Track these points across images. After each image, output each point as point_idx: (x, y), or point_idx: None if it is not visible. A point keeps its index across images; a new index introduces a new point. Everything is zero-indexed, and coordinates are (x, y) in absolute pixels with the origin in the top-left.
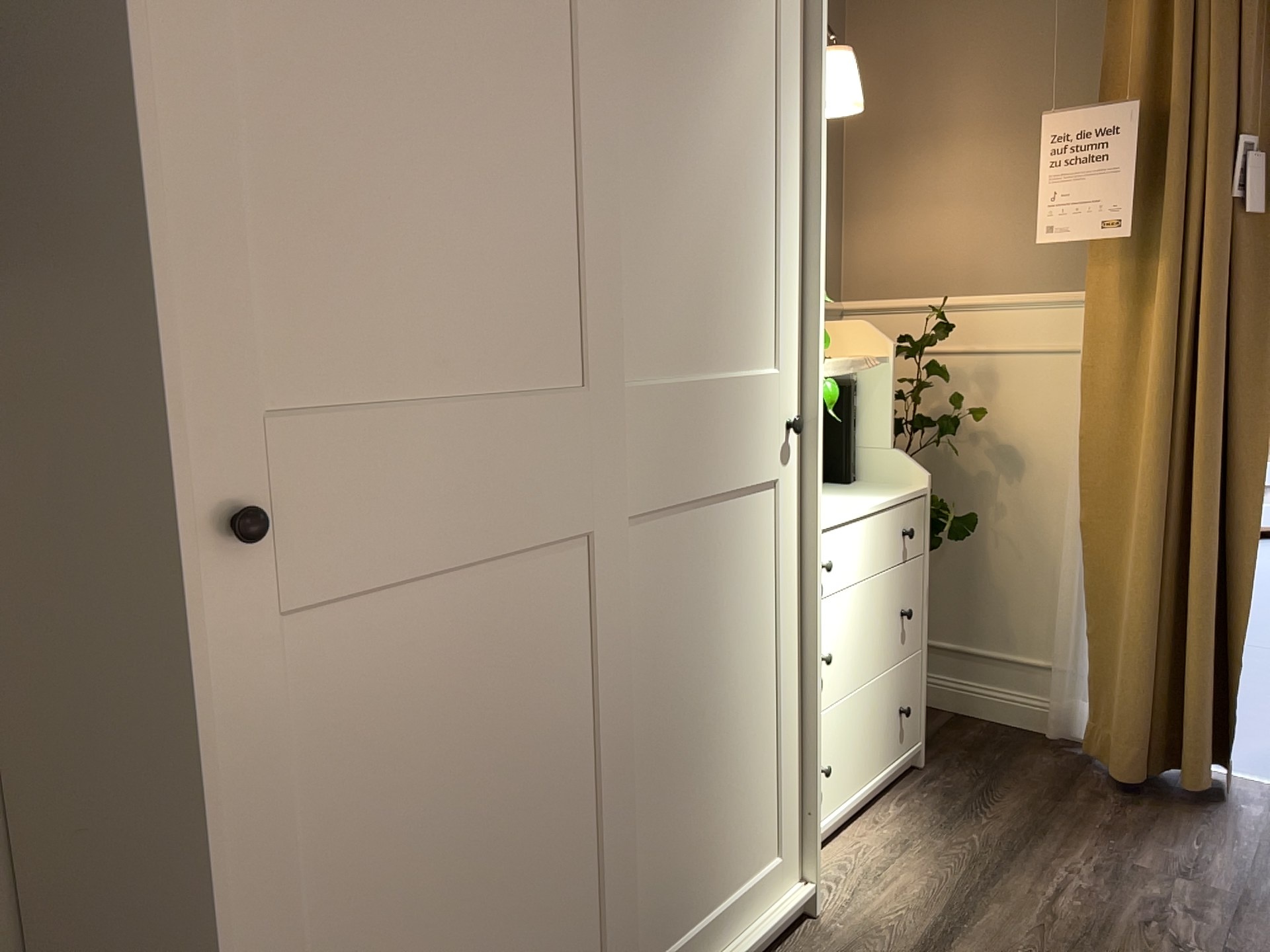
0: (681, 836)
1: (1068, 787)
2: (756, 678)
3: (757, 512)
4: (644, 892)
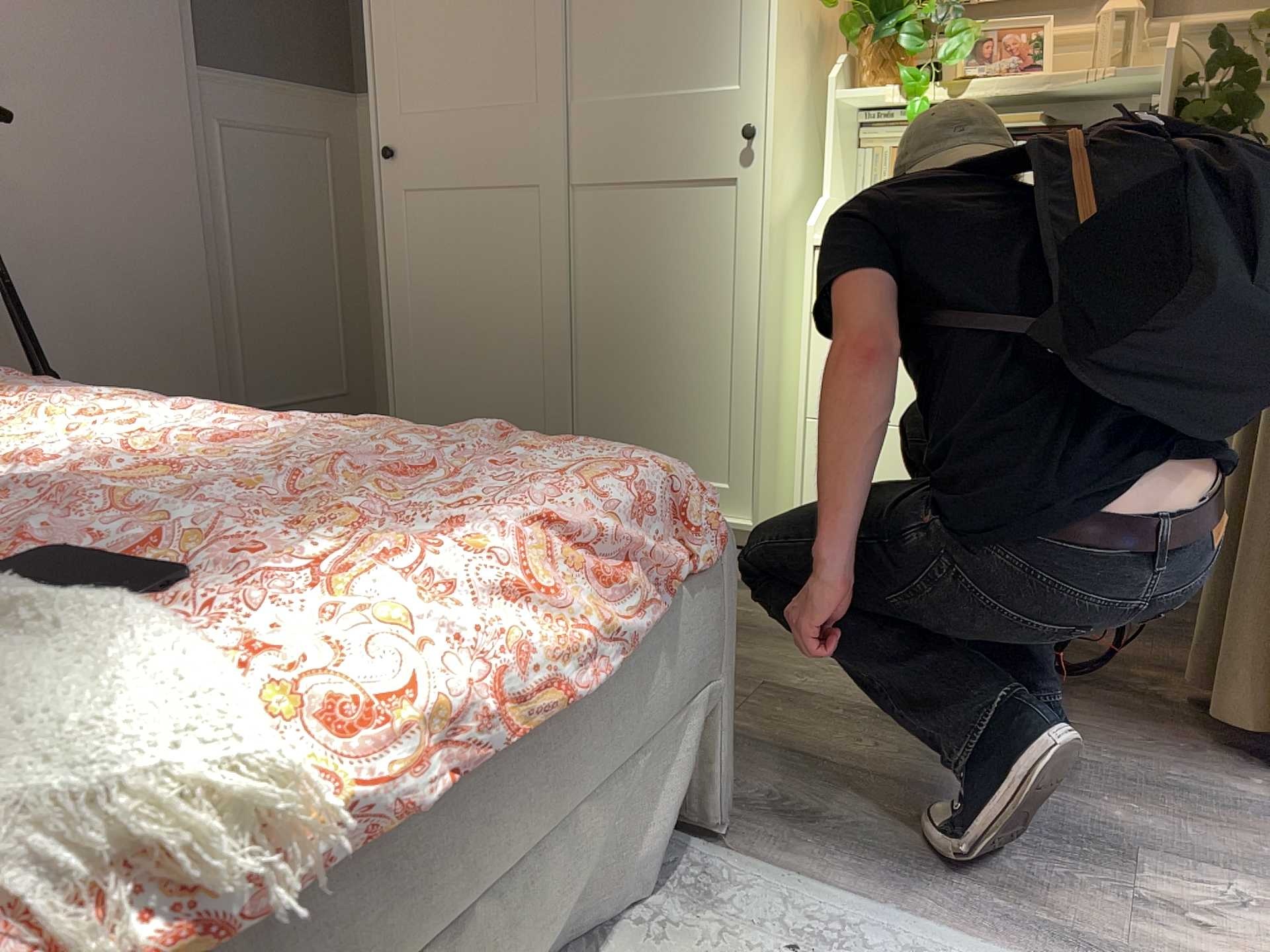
0: (624, 405)
1: (1161, 672)
2: (706, 331)
3: (709, 202)
4: (592, 420)
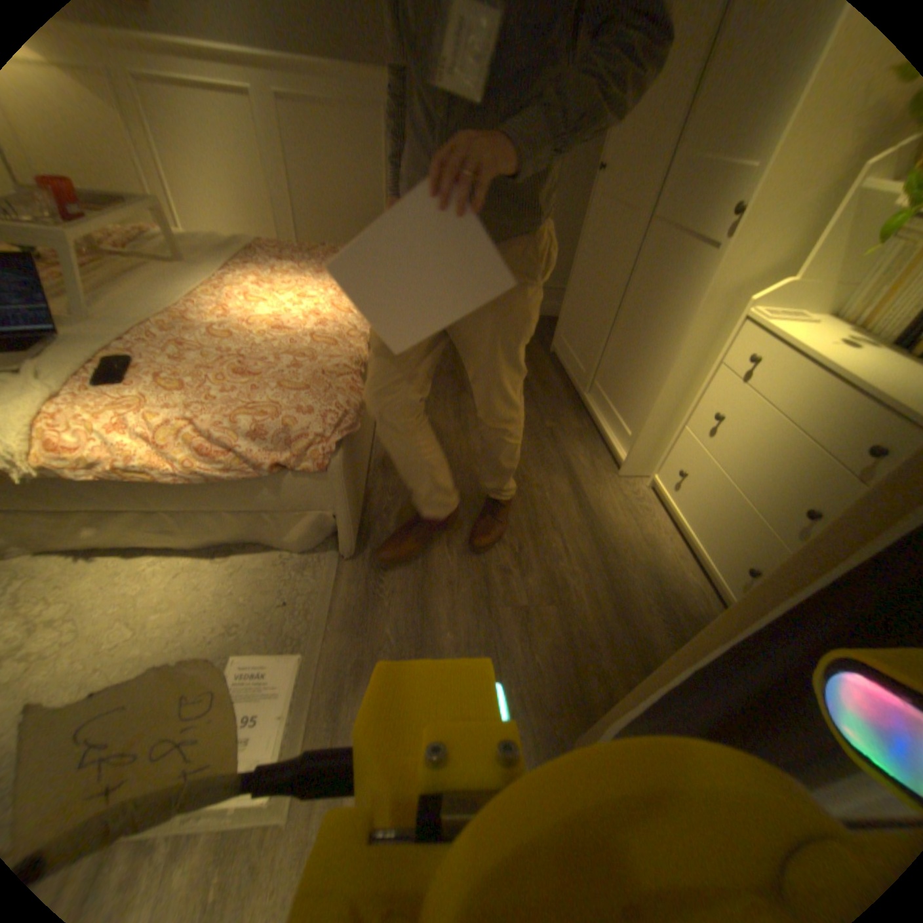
0: (620, 362)
1: None
2: (663, 342)
3: (703, 255)
4: (608, 361)
